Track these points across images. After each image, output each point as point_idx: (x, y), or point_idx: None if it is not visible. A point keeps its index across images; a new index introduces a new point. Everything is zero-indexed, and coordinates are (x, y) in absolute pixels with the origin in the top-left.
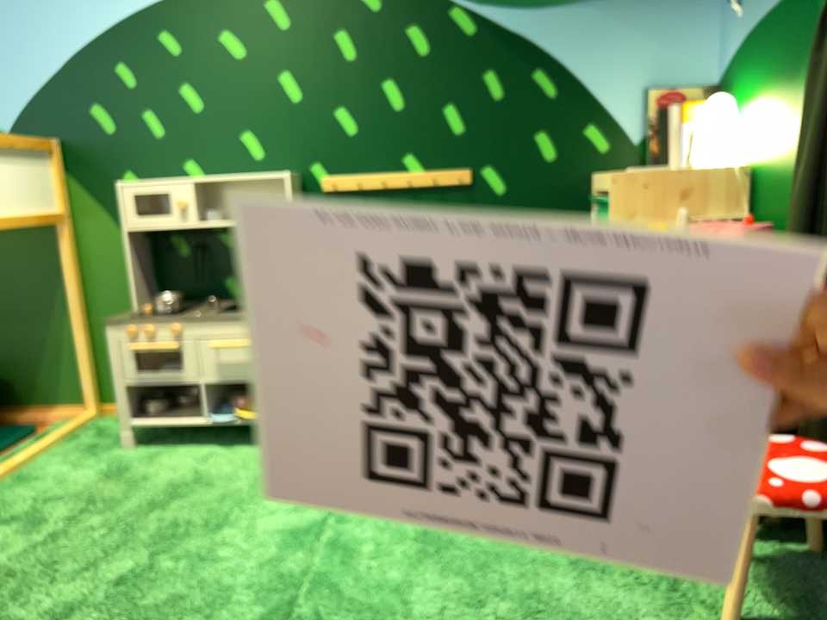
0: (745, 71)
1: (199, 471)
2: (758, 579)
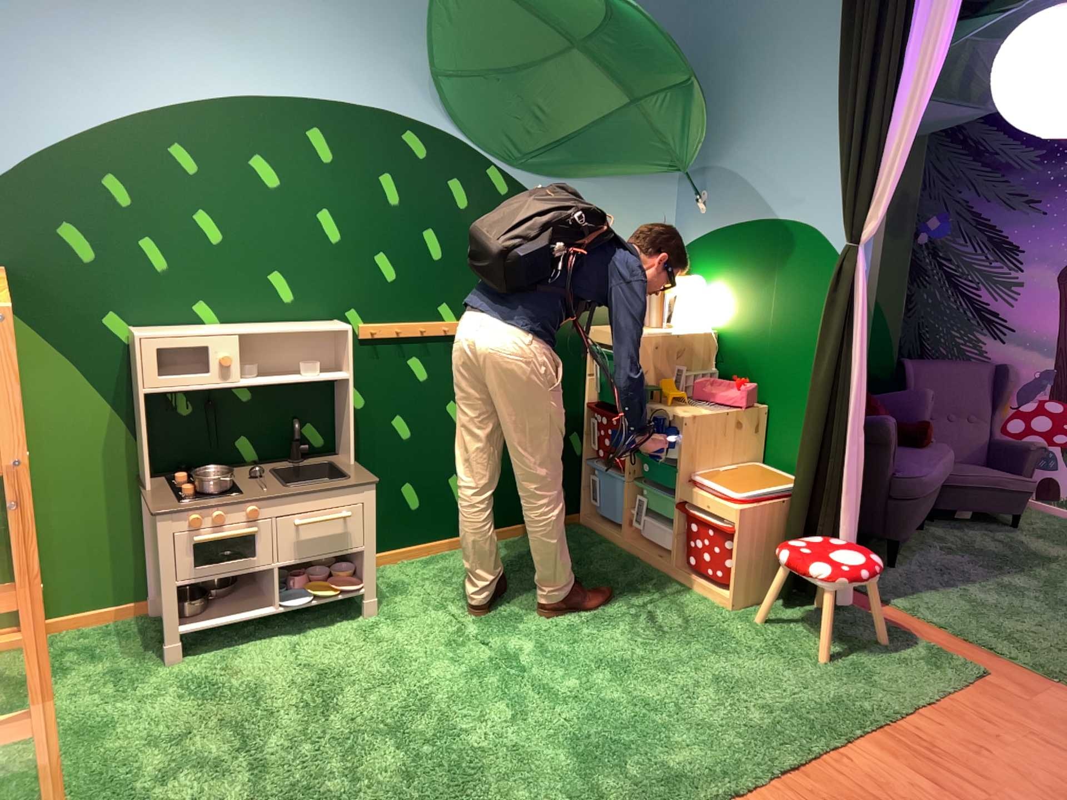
0: (703, 260)
1: (310, 657)
2: (798, 624)
